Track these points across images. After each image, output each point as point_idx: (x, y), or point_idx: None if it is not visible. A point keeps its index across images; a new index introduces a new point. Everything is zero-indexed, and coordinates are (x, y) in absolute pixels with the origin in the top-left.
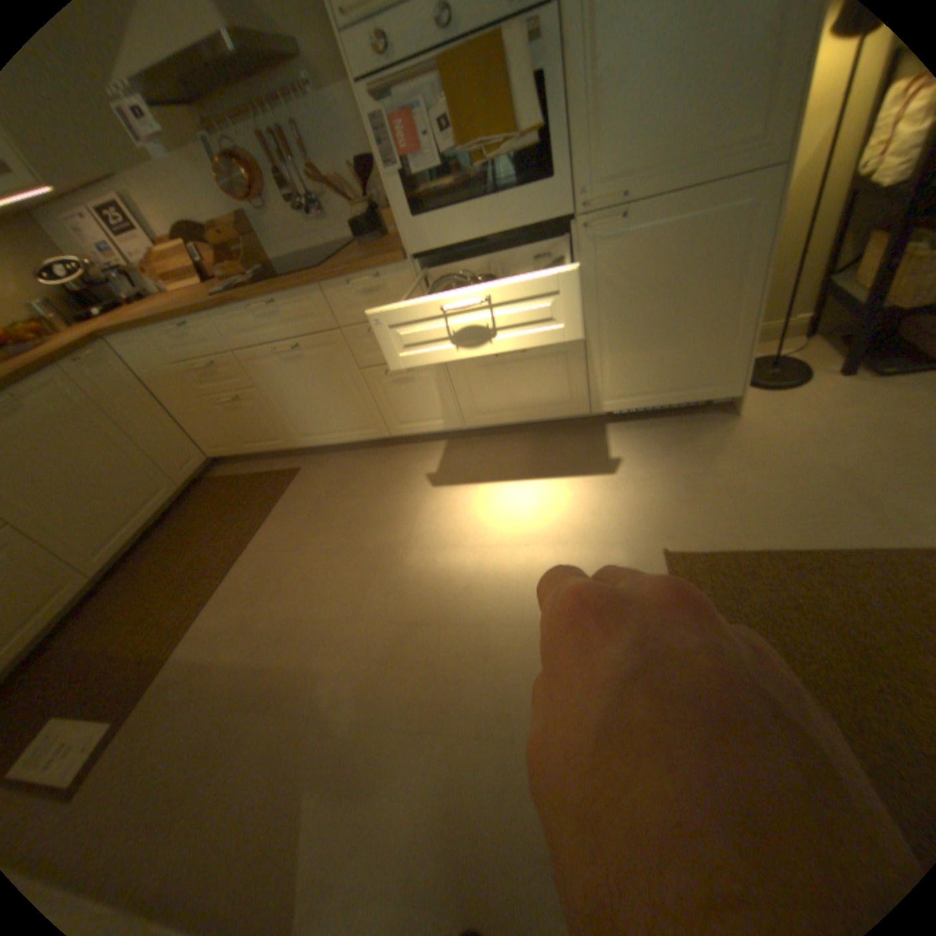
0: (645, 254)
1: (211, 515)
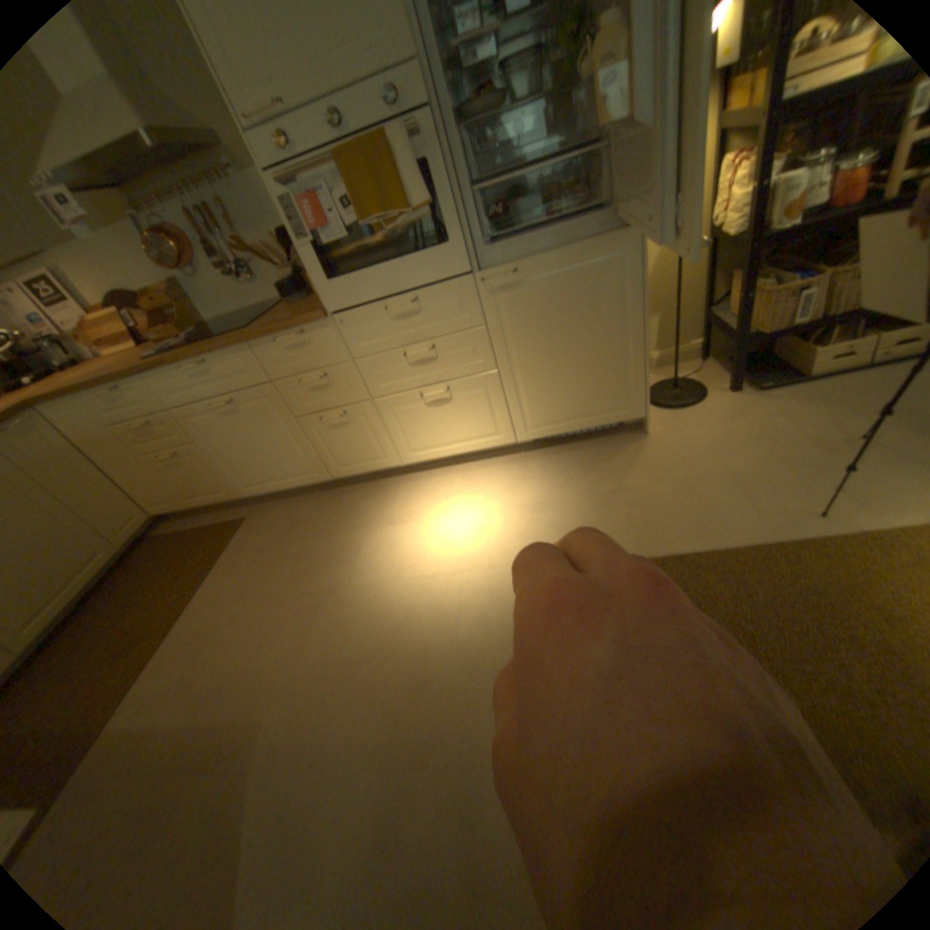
0: (539, 302)
1: (153, 575)
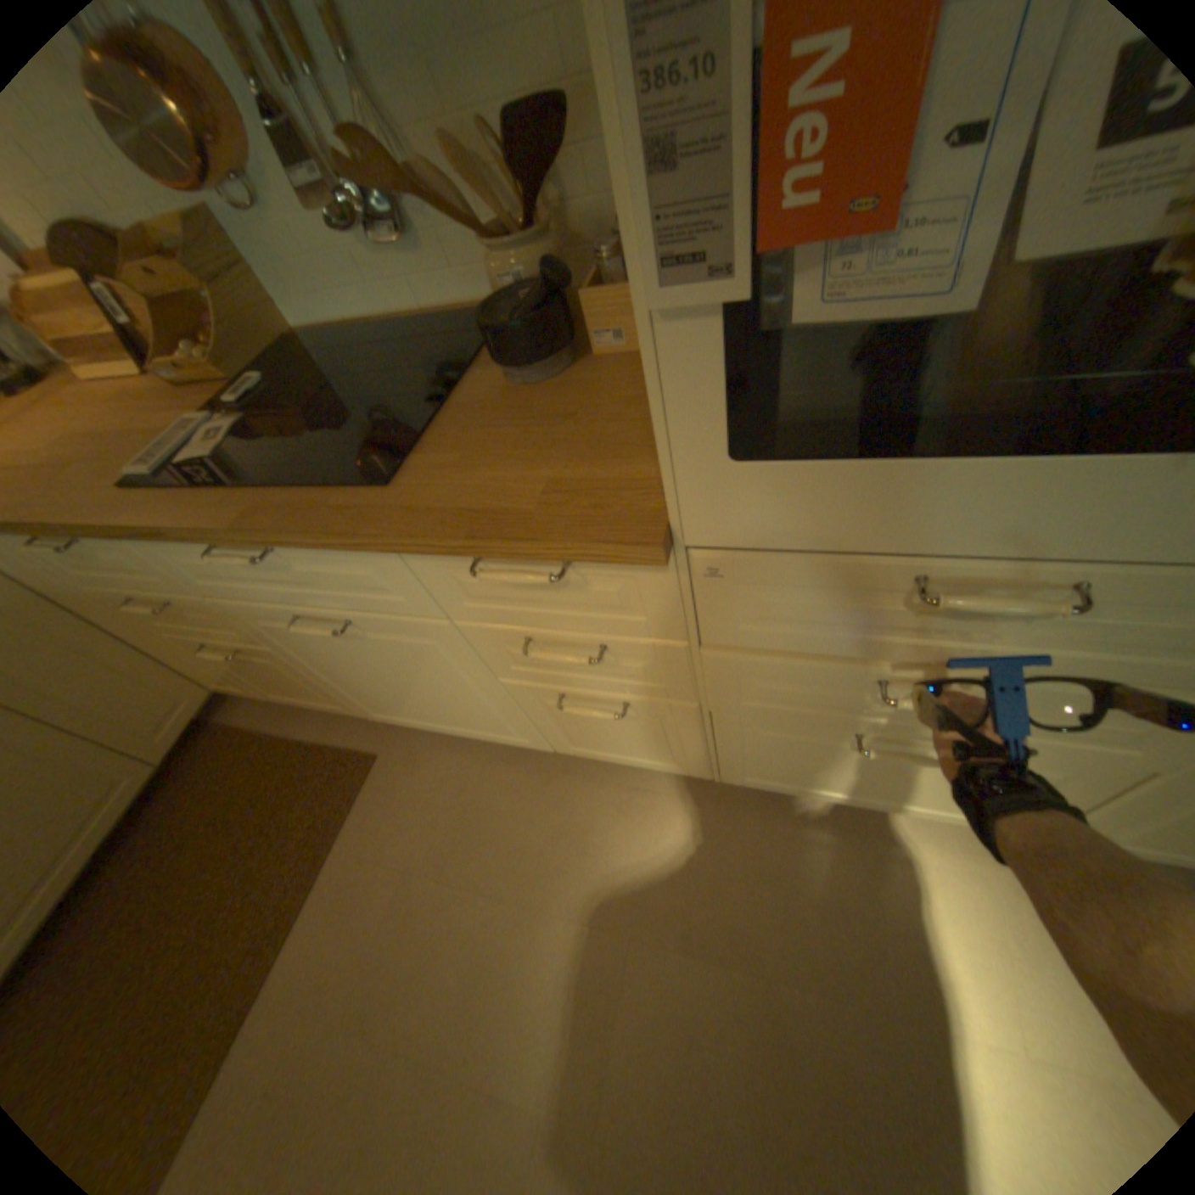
0: None
1: (211, 844)
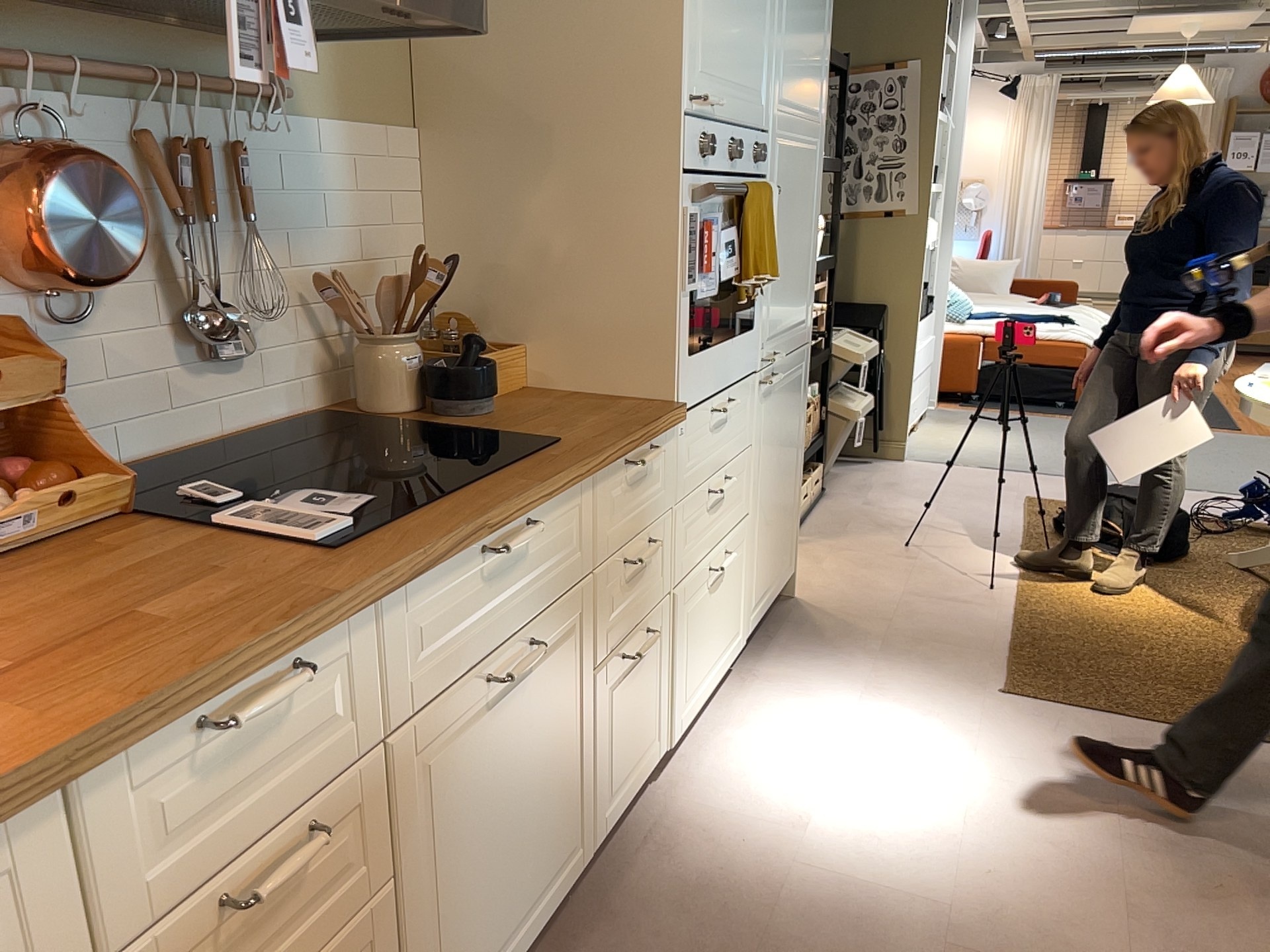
0: (776, 417)
1: None
